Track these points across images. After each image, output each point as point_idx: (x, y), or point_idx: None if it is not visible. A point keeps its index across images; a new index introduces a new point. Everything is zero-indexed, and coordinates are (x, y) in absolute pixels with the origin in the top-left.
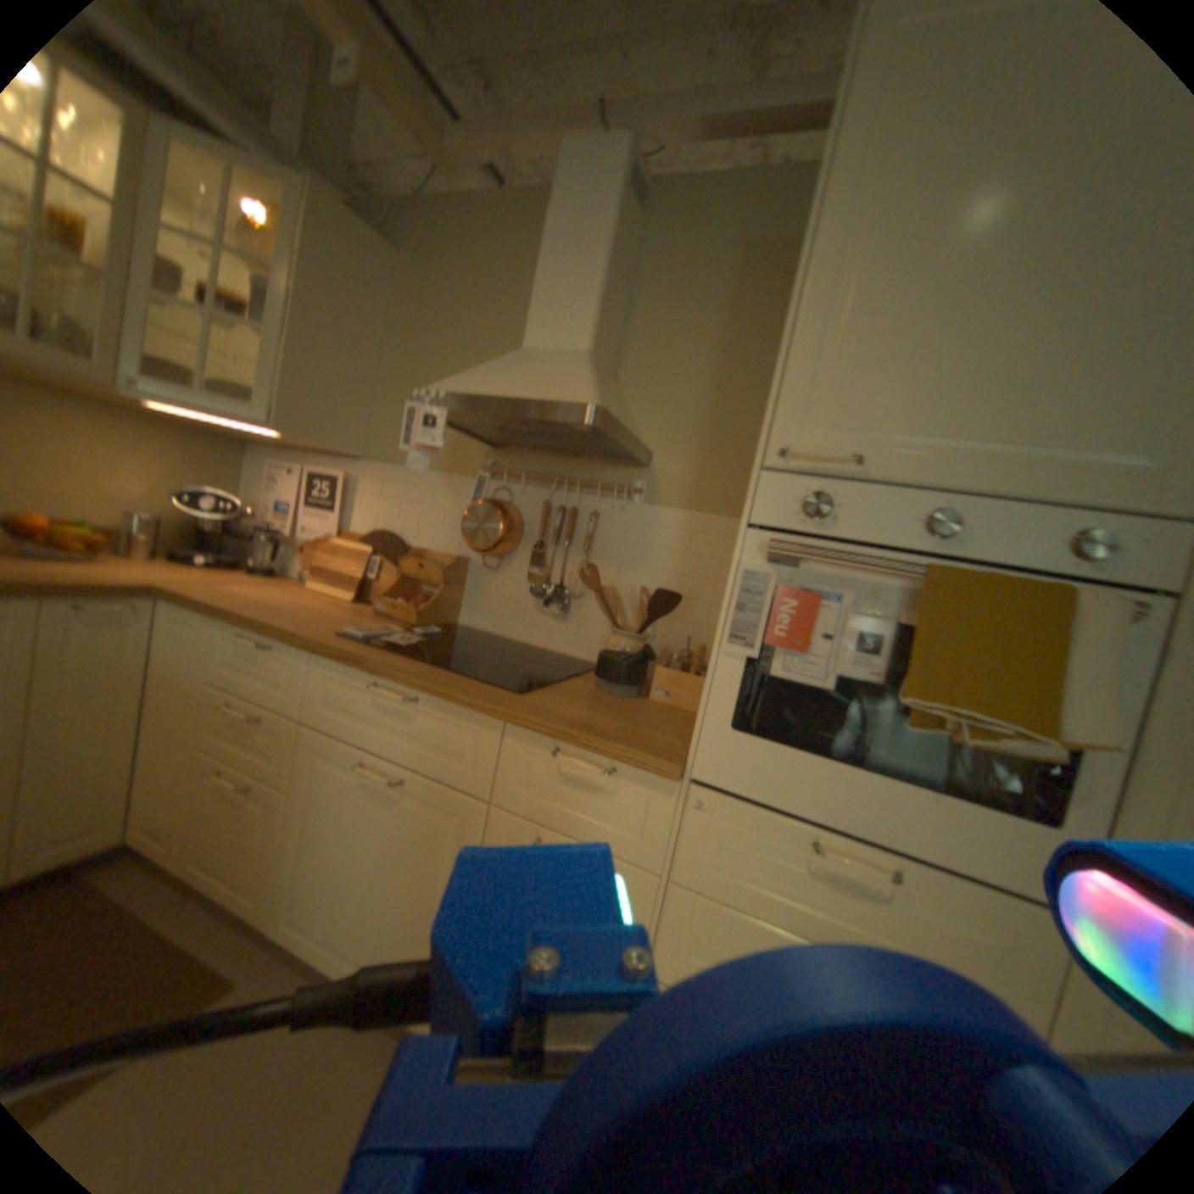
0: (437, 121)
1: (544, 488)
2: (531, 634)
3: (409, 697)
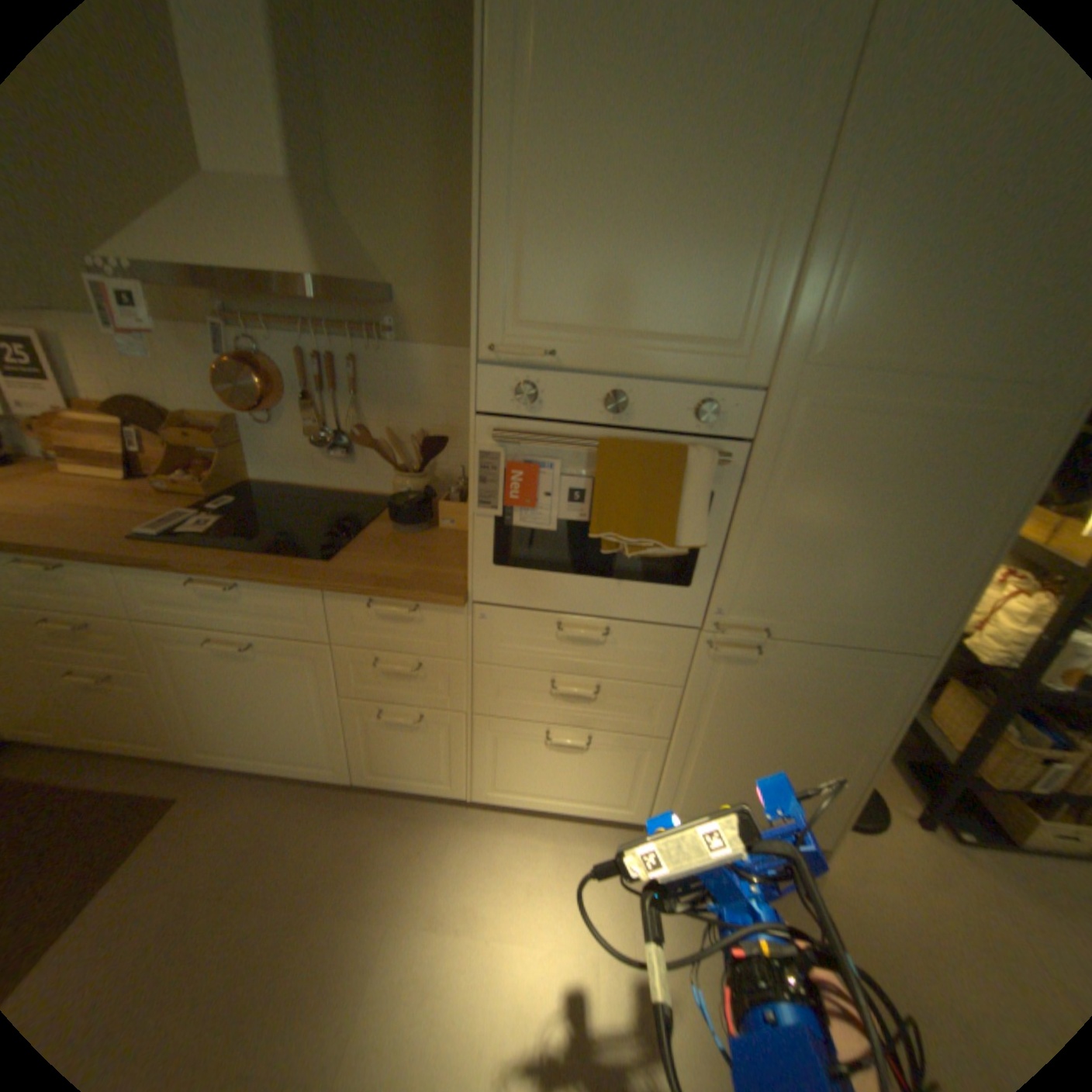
0: None
1: (289, 331)
2: (325, 478)
3: (228, 585)
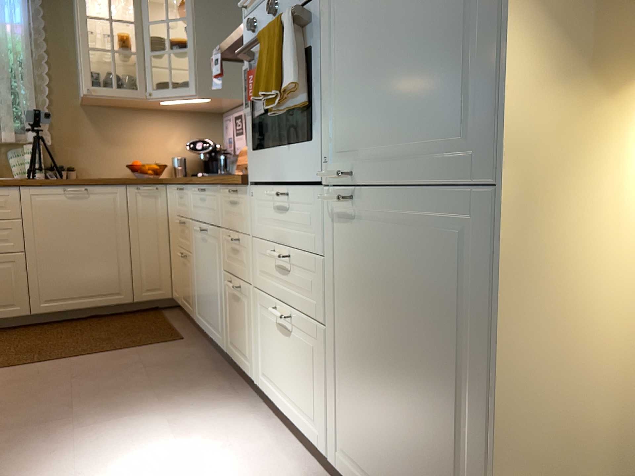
0: None
1: None
2: None
3: (202, 189)
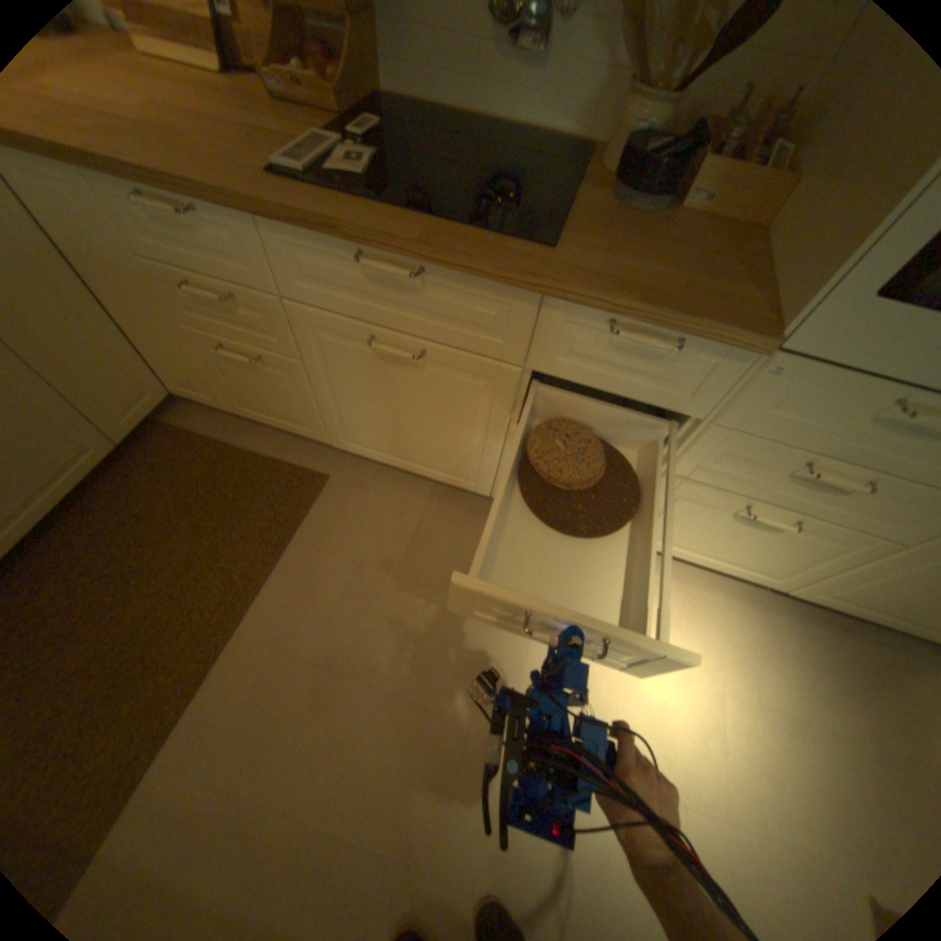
0: None
1: None
2: (491, 96)
3: (413, 268)
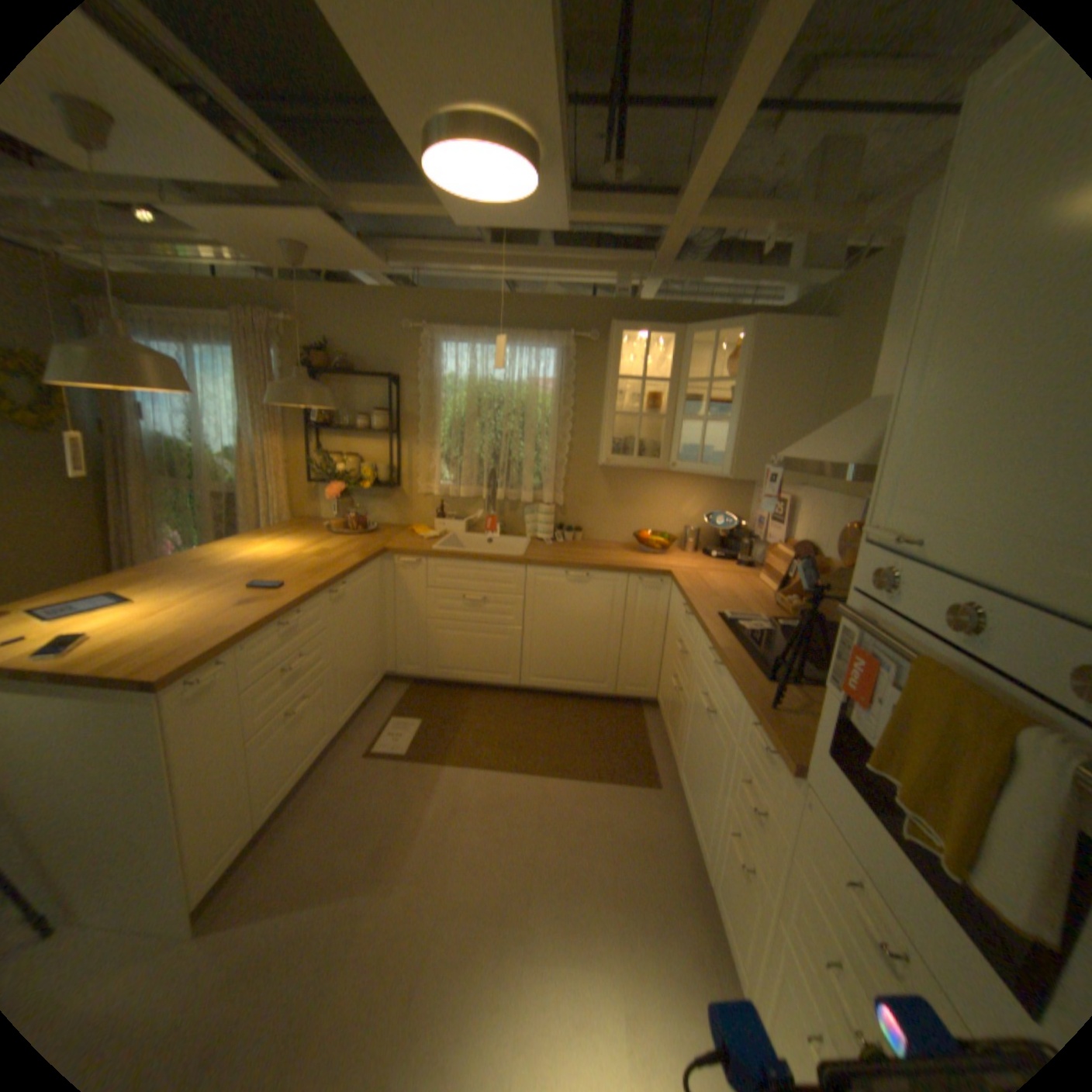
0: (856, 212)
1: None
2: None
3: (720, 663)
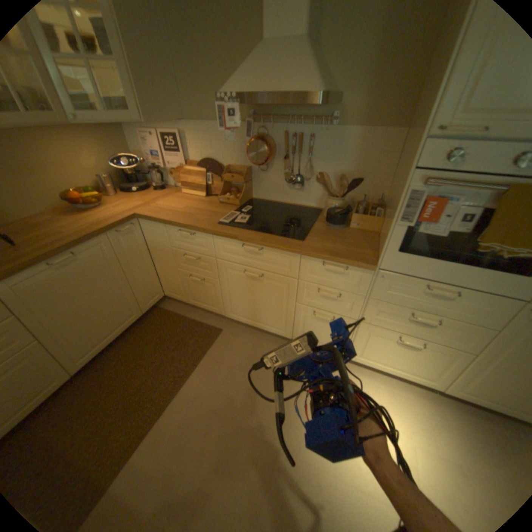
0: None
1: (283, 123)
2: (287, 198)
3: (259, 248)
